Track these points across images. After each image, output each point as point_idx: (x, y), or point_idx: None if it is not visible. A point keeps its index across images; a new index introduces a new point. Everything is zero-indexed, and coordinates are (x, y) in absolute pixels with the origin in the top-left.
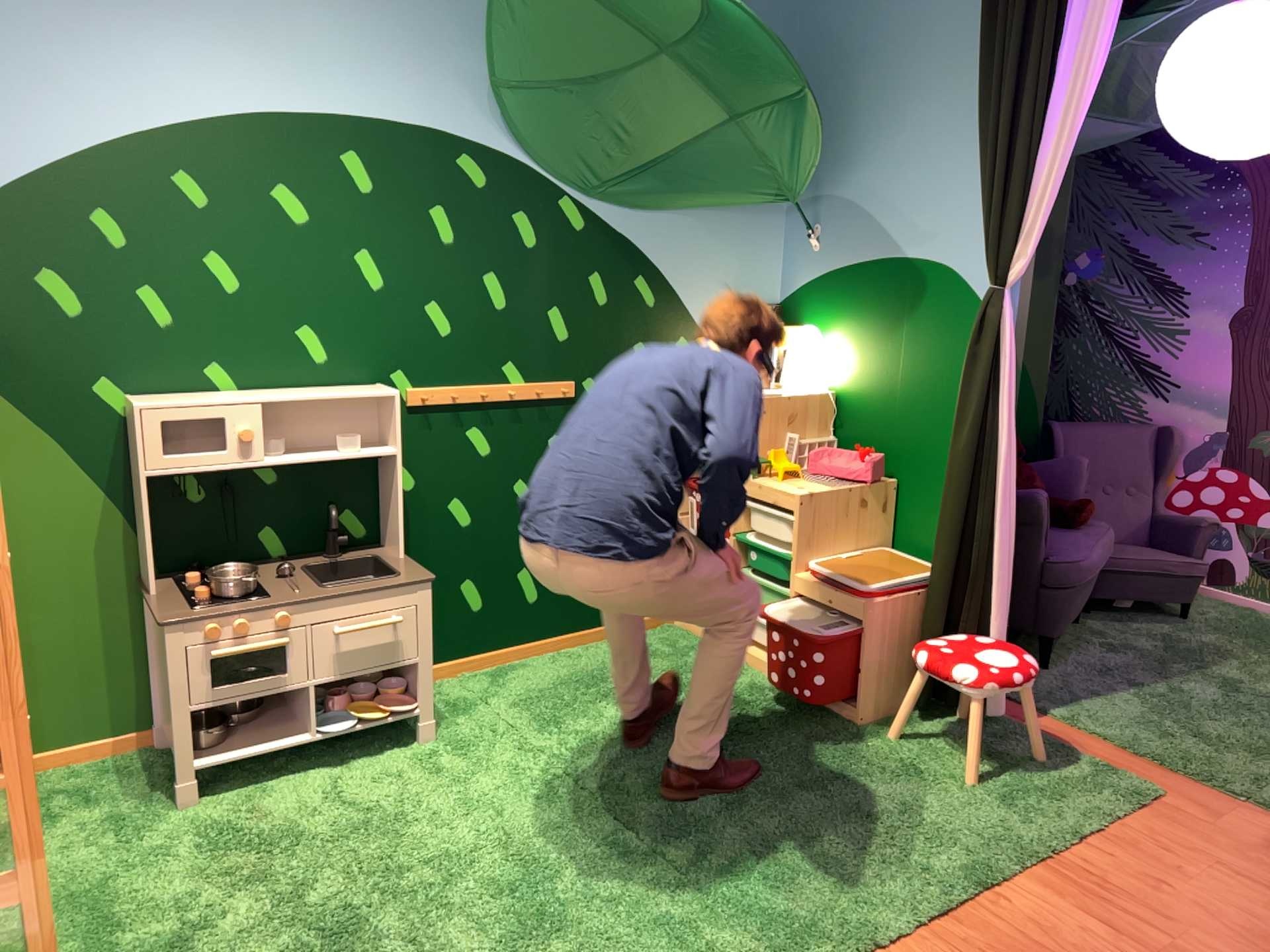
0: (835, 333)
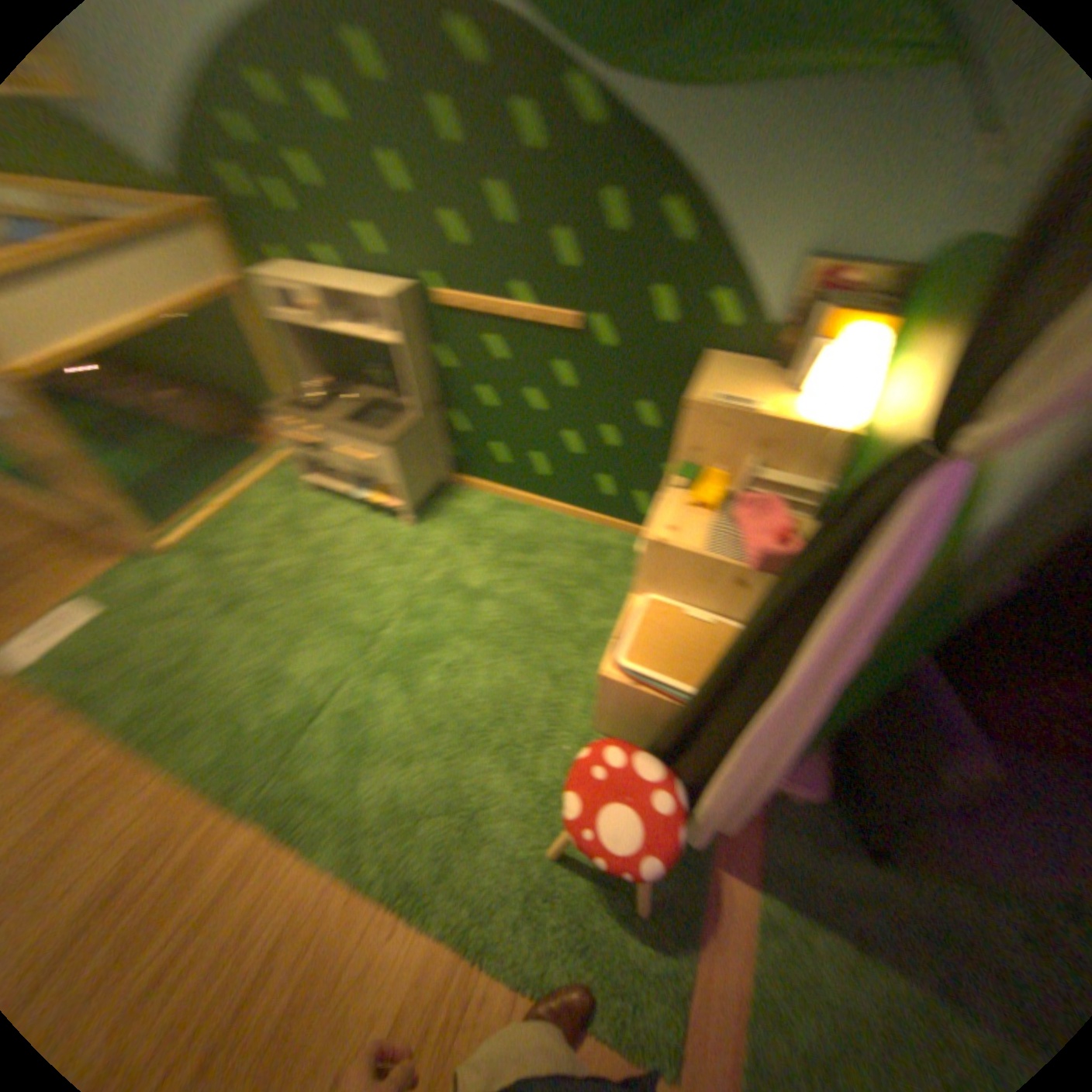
0: (906, 351)
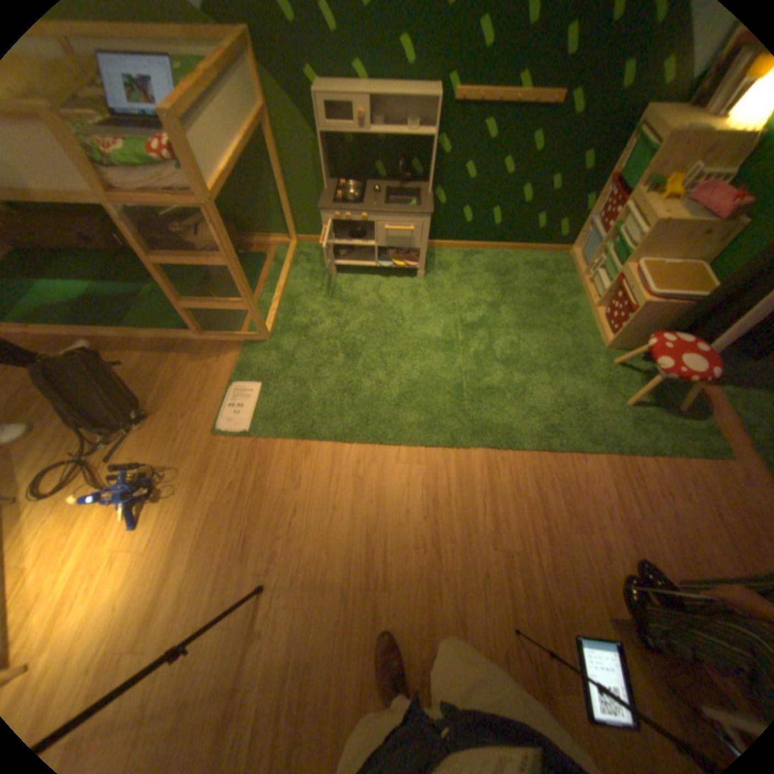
0: None
